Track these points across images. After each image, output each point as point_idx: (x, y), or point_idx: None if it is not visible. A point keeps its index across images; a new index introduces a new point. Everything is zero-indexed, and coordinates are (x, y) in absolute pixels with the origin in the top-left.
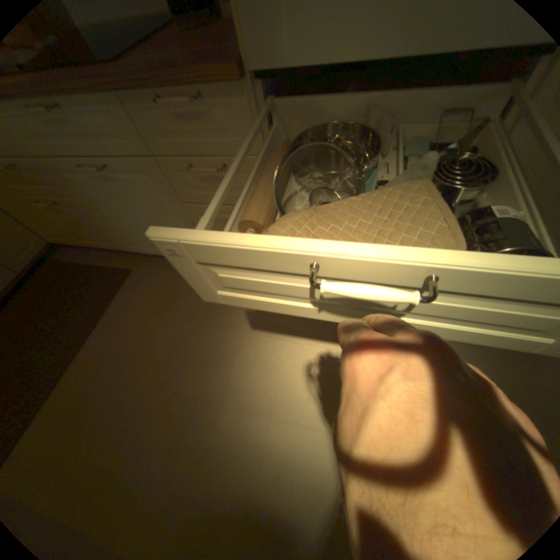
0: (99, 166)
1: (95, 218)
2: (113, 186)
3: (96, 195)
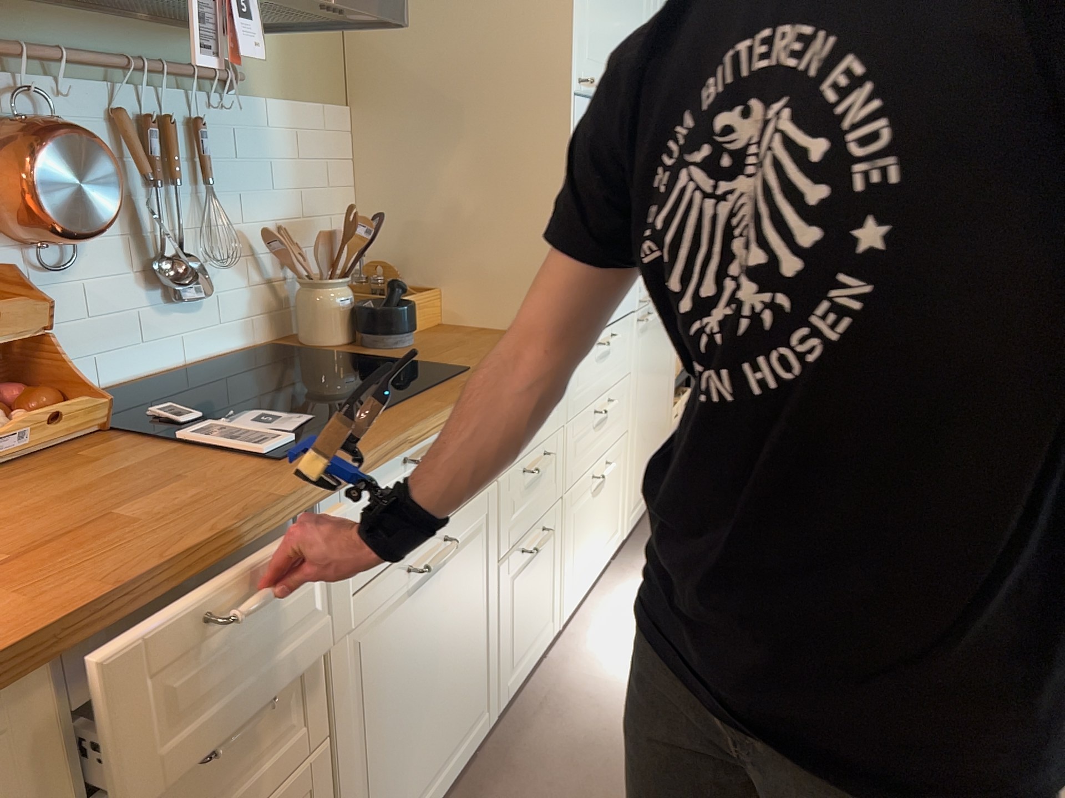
0: (444, 542)
1: (346, 786)
2: (435, 590)
3: (395, 654)
